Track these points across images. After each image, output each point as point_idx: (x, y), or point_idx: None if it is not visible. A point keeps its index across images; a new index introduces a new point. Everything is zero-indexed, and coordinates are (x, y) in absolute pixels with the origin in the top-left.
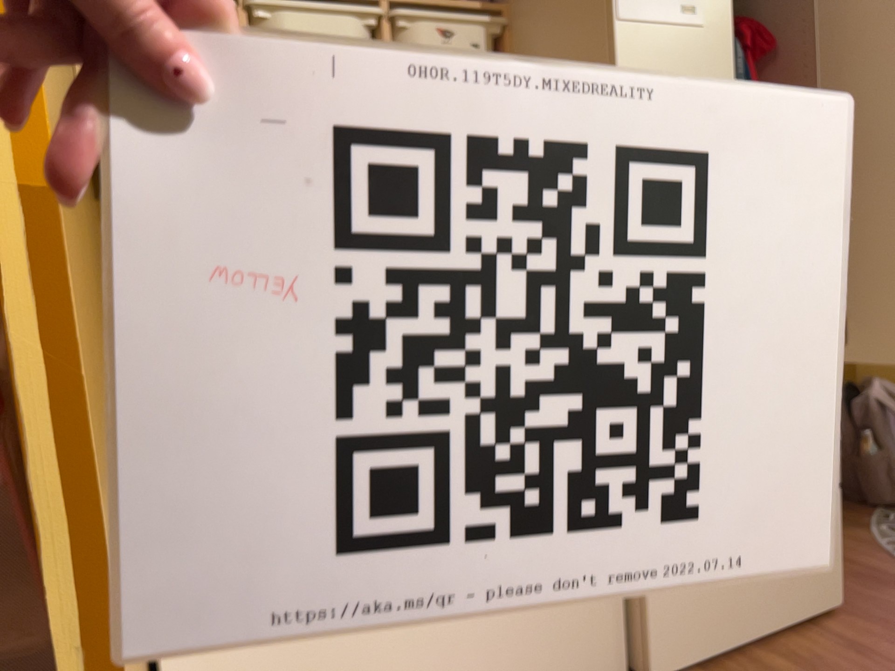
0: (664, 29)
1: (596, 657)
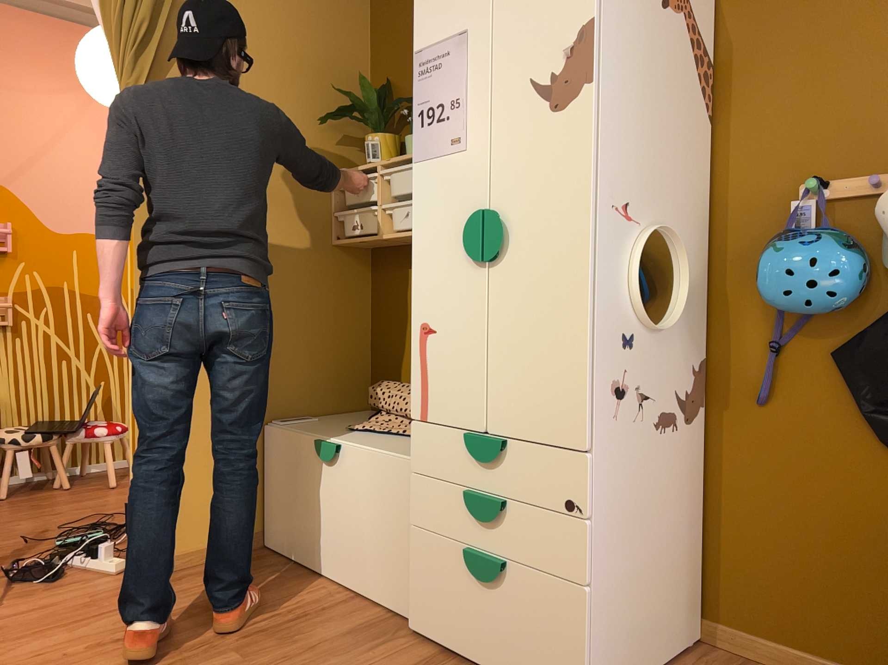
0: (439, 160)
1: (398, 590)
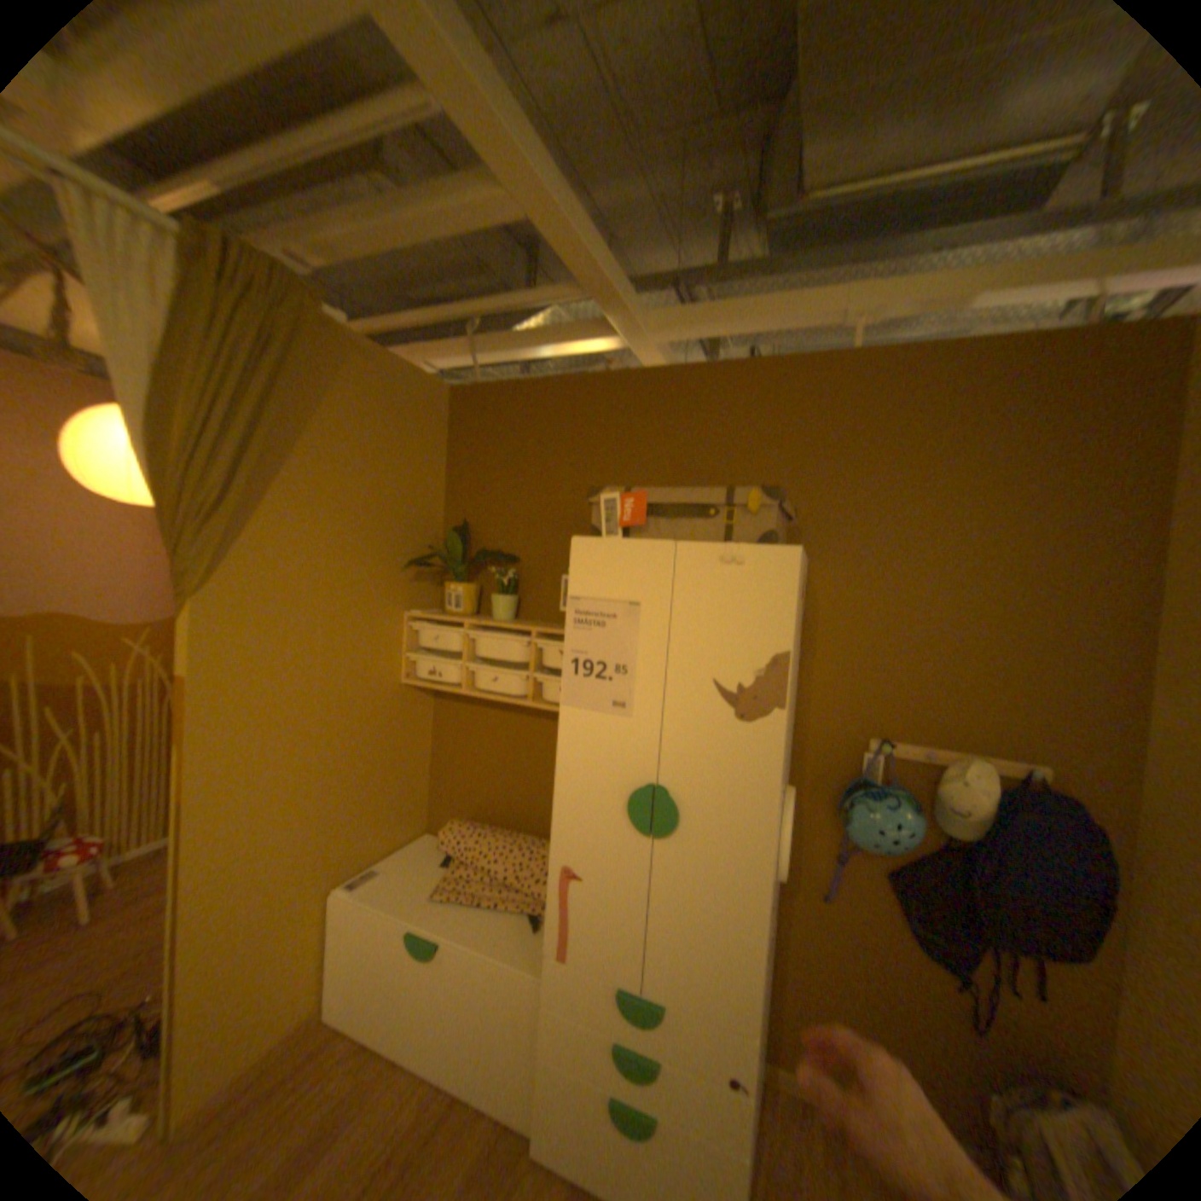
0: (595, 716)
1: (510, 1104)
